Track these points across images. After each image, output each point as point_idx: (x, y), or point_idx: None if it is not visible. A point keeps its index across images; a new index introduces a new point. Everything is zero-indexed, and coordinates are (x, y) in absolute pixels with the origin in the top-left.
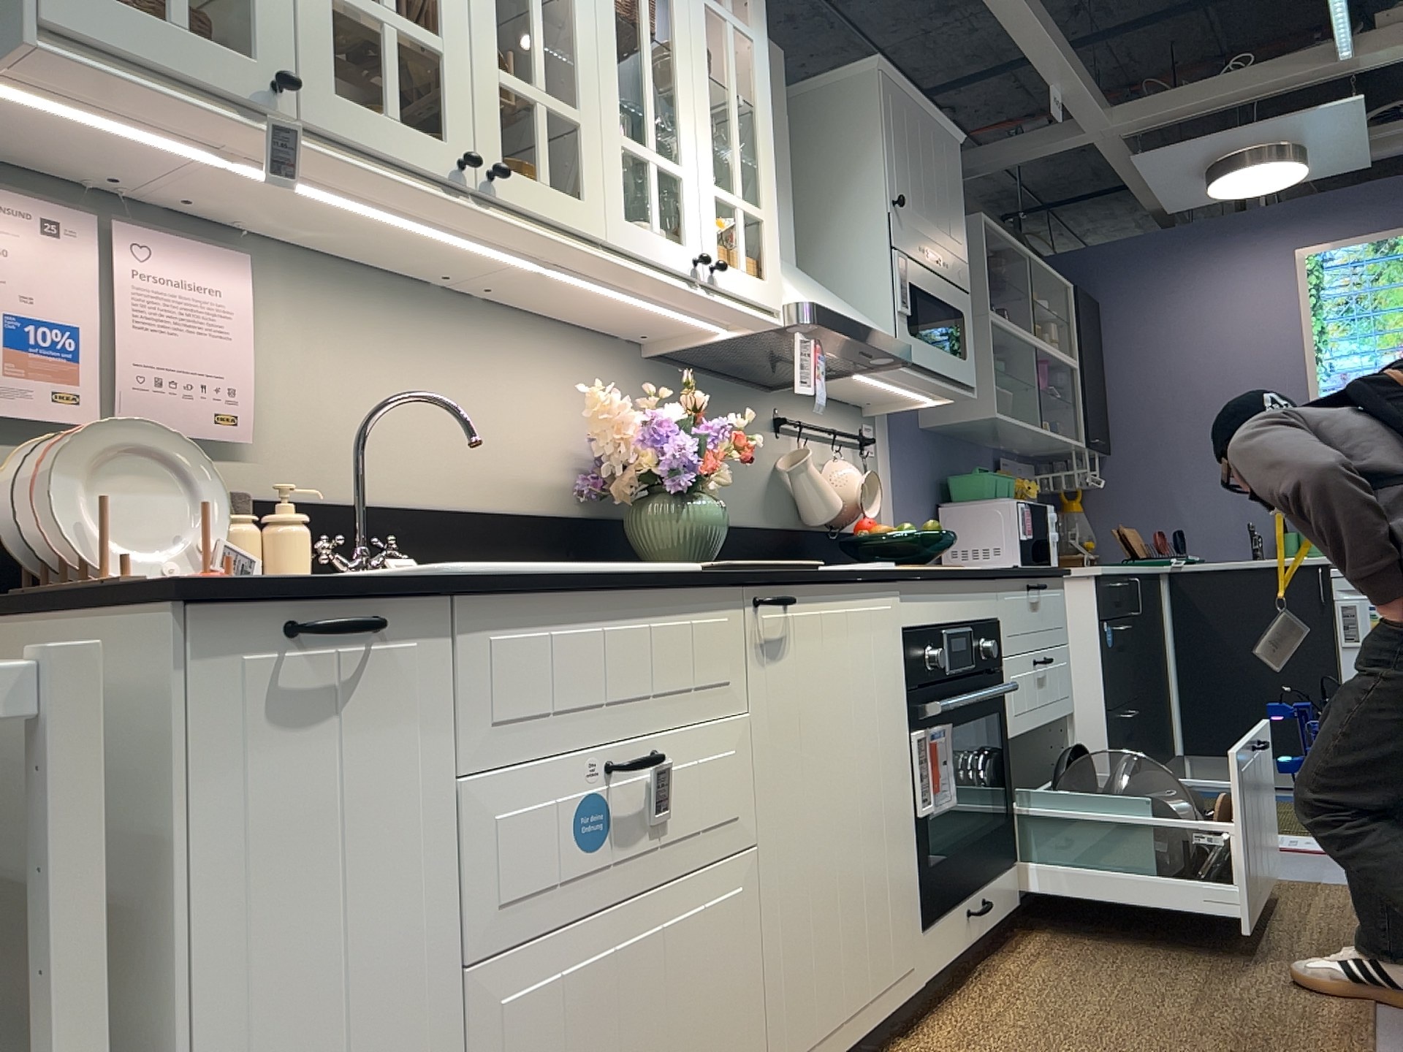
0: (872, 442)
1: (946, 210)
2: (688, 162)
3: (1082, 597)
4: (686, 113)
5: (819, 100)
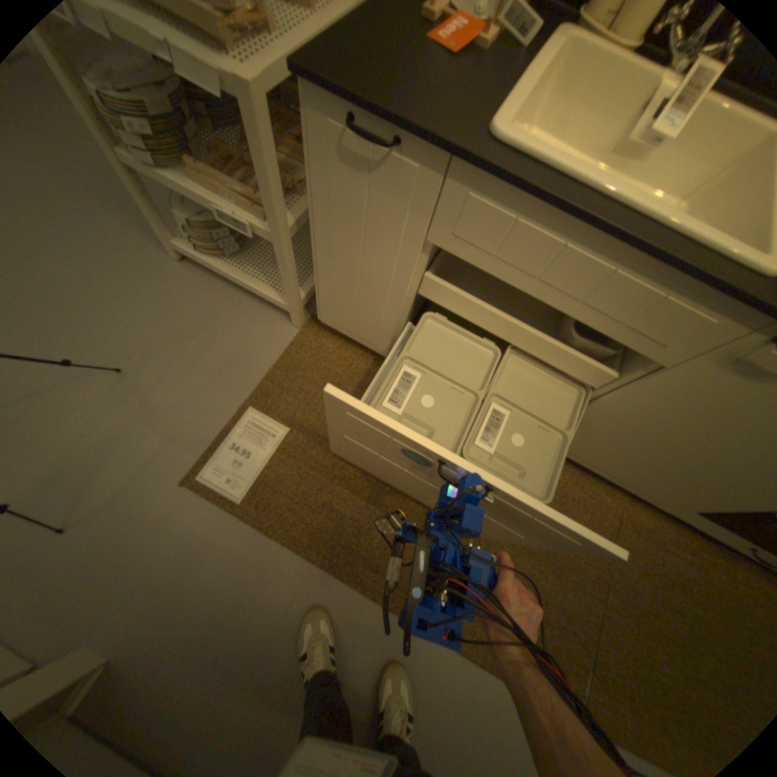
0: None
1: None
2: None
3: None
4: None
5: None
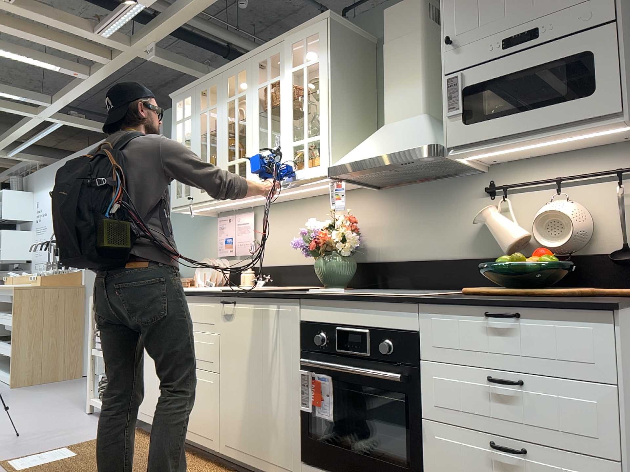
0: None
1: None
2: (282, 143)
3: None
4: (282, 125)
5: None
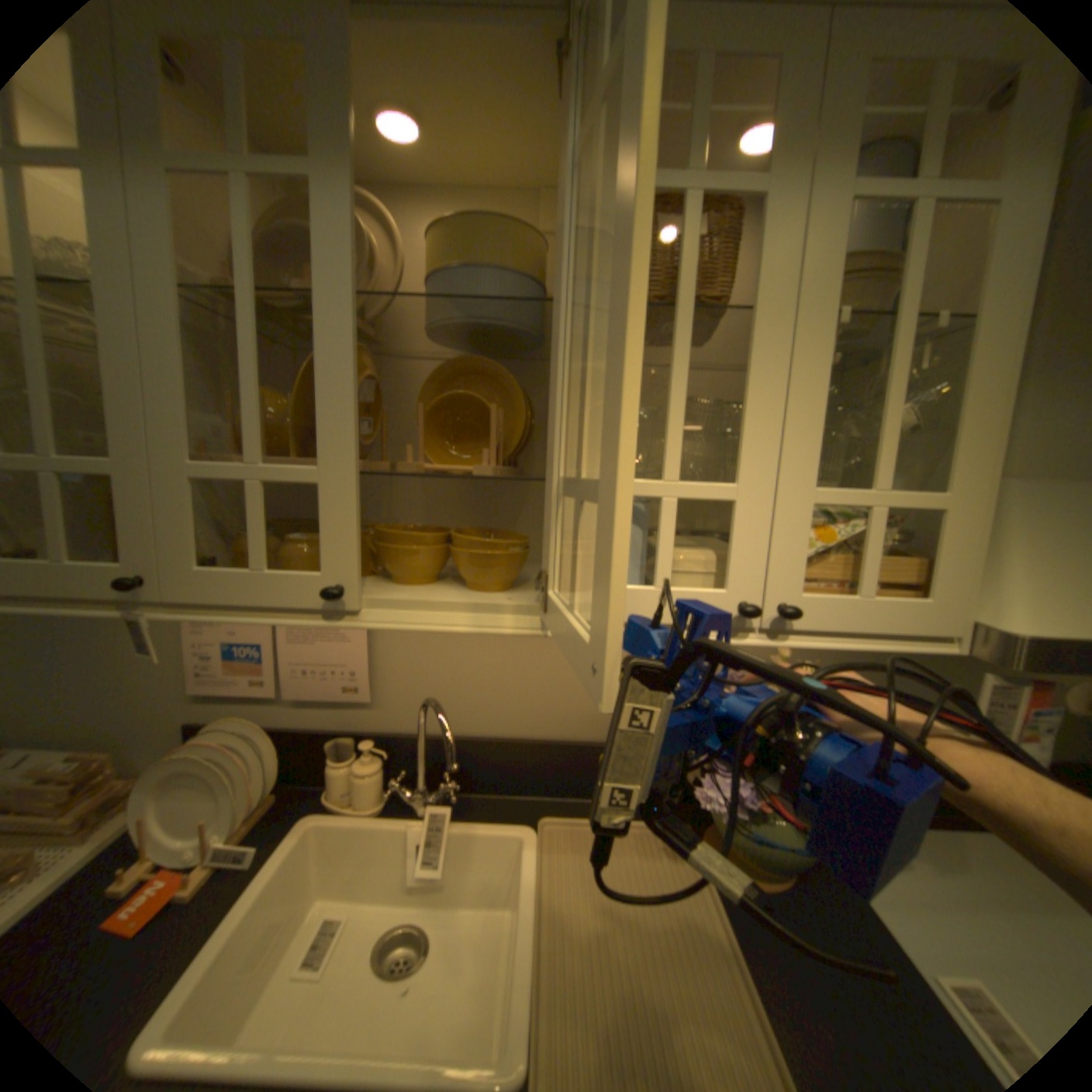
0: None
1: None
2: (752, 472)
3: None
4: (761, 399)
5: None
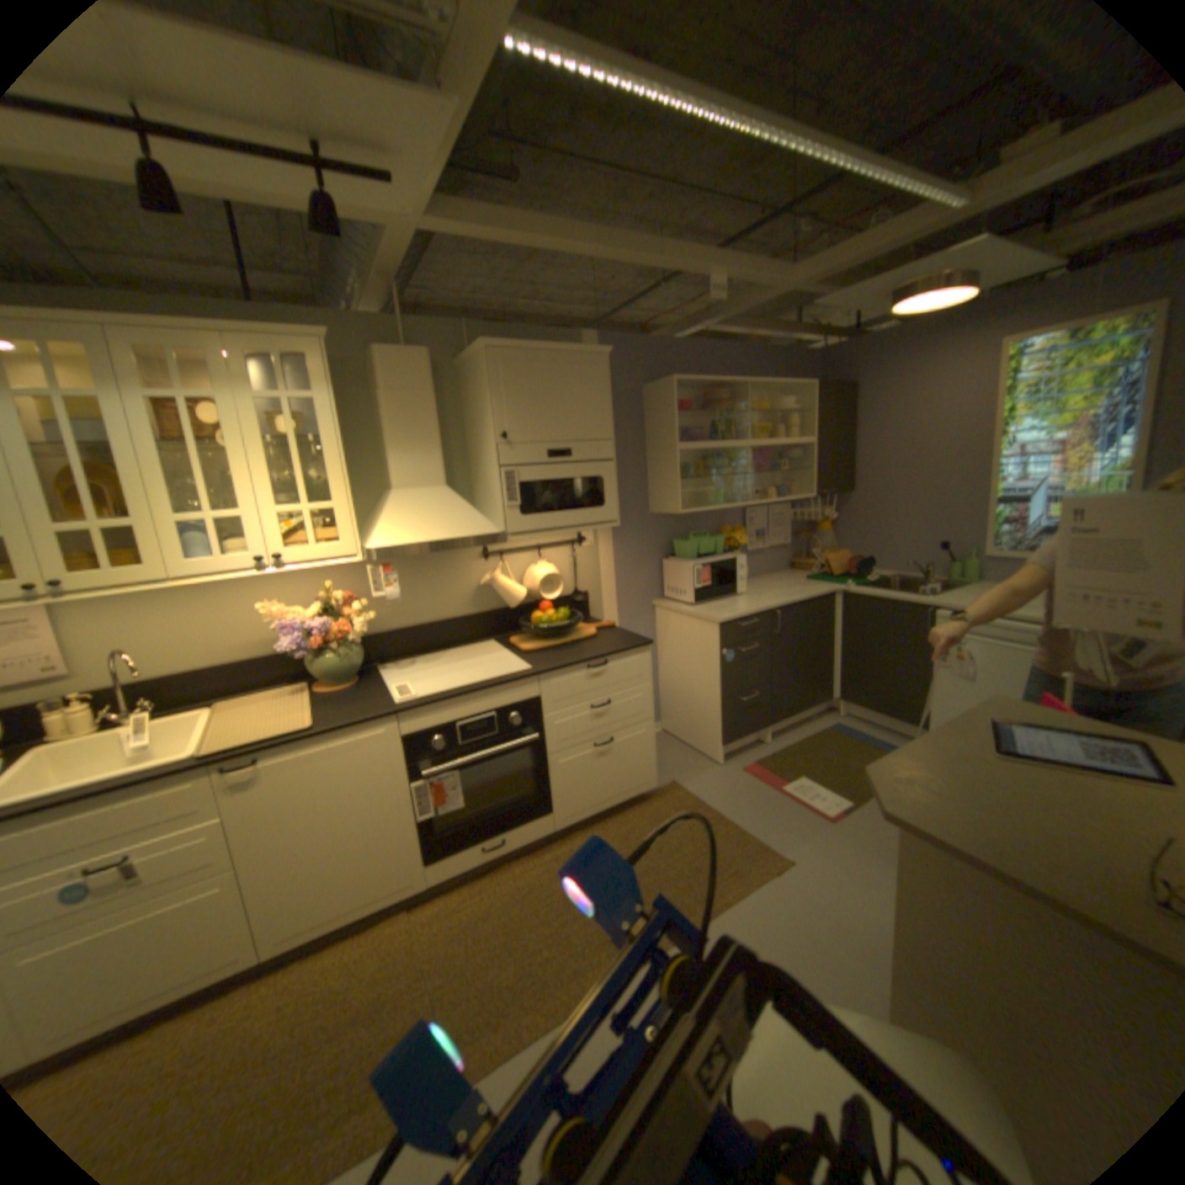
0: (582, 542)
1: (578, 415)
2: (246, 506)
3: (712, 634)
4: (240, 478)
5: (472, 364)
